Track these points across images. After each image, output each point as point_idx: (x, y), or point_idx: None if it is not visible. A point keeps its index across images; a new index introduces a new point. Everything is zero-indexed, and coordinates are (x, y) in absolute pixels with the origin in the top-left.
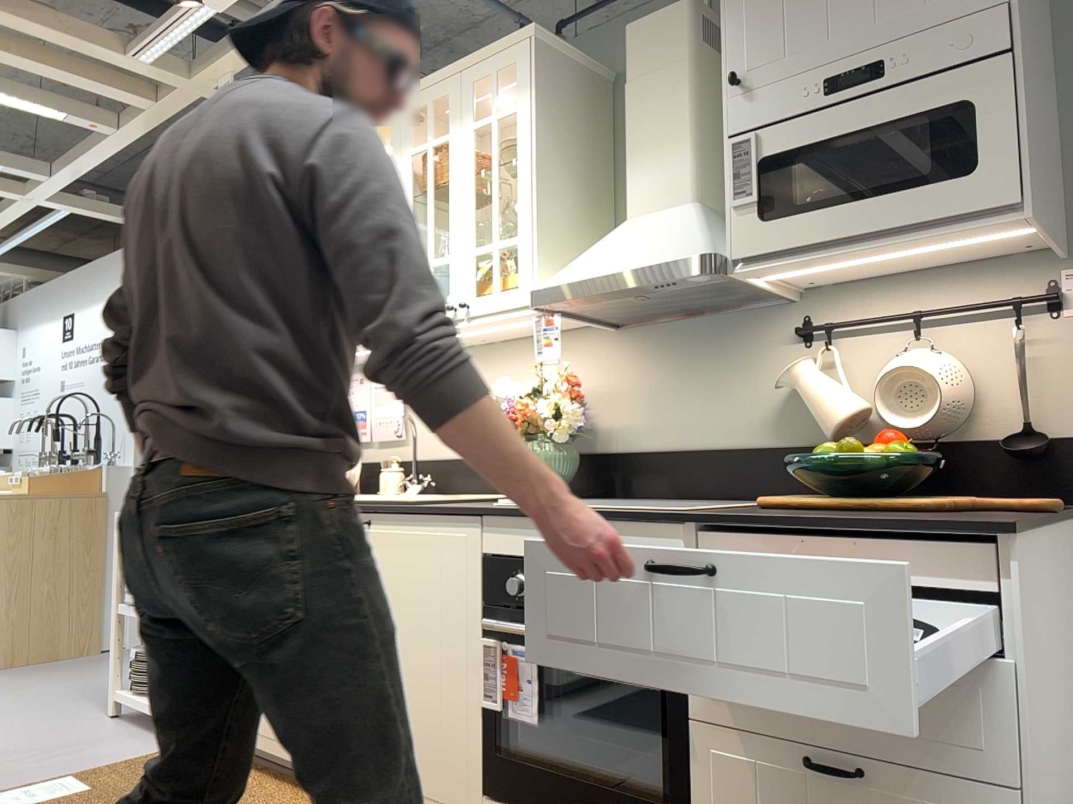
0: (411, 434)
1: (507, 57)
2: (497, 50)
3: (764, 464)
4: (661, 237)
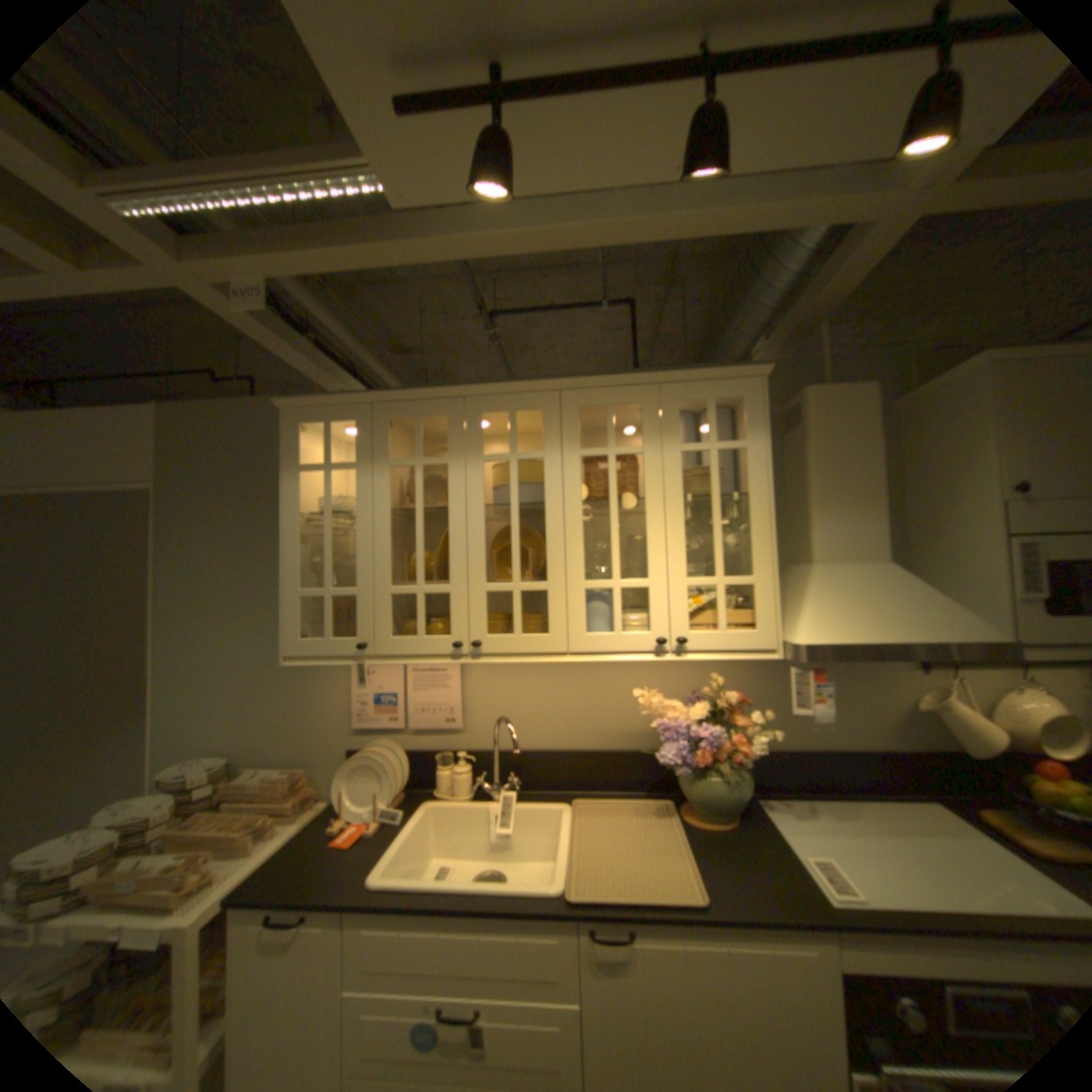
0: (471, 722)
1: (733, 386)
2: (720, 374)
3: (898, 768)
4: (916, 604)
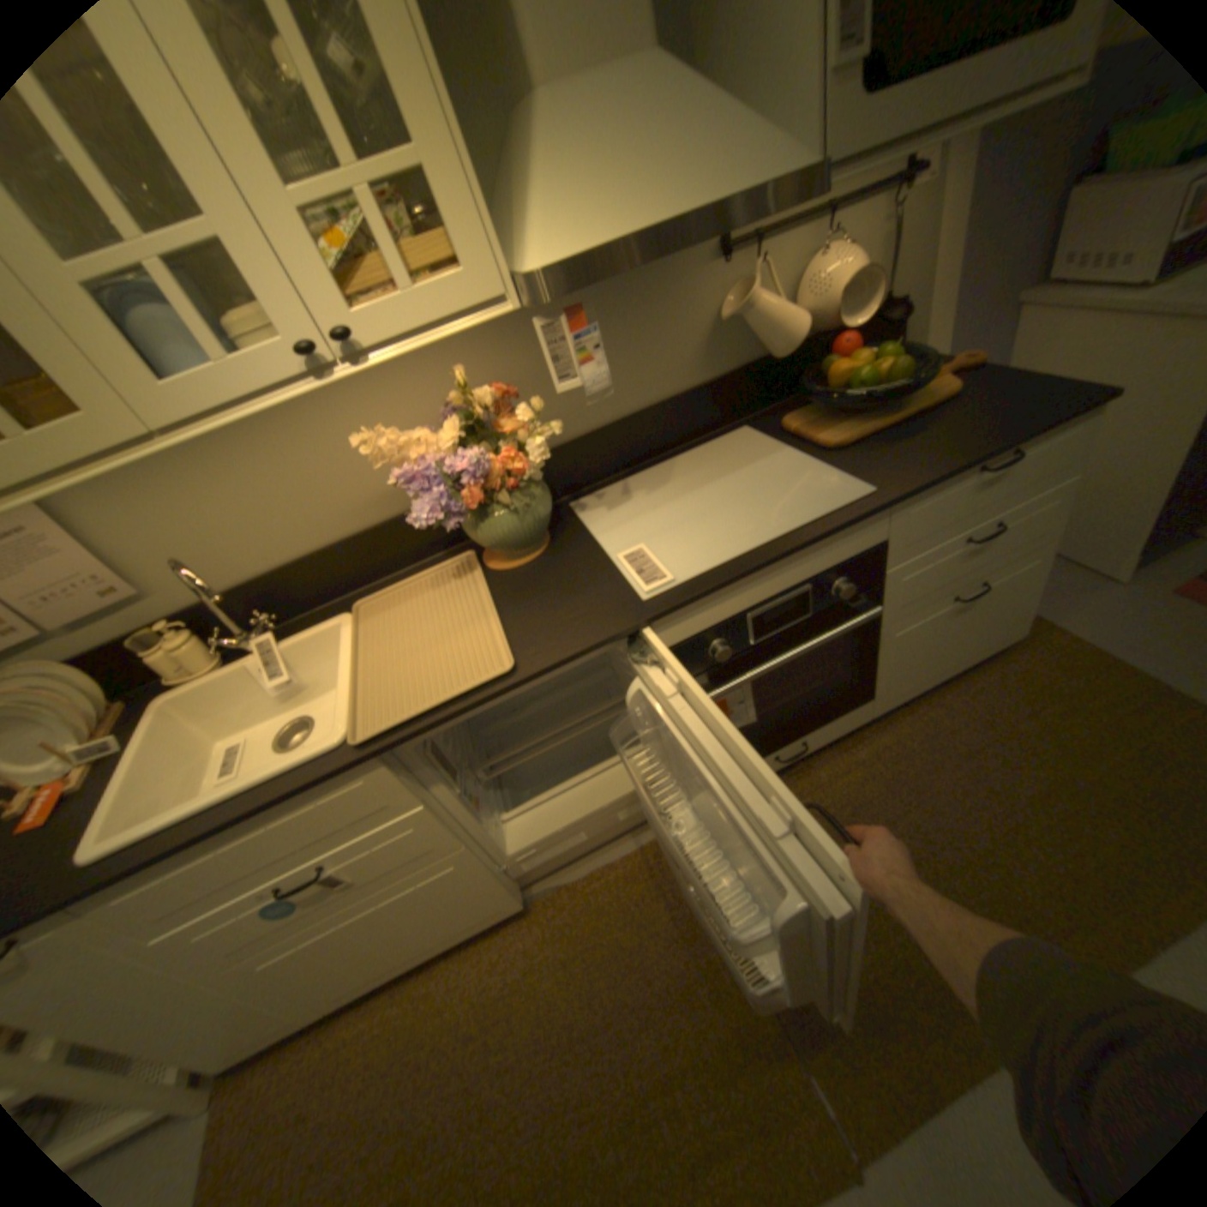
0: (146, 579)
1: None
2: None
3: (705, 401)
4: (694, 129)
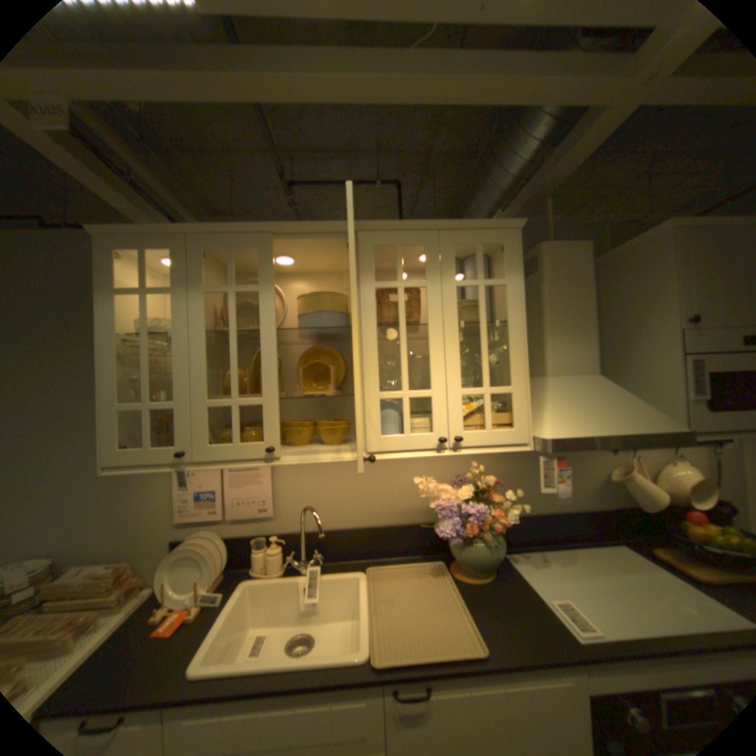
0: (279, 511)
1: (495, 234)
2: (486, 224)
3: (596, 522)
4: (622, 405)
